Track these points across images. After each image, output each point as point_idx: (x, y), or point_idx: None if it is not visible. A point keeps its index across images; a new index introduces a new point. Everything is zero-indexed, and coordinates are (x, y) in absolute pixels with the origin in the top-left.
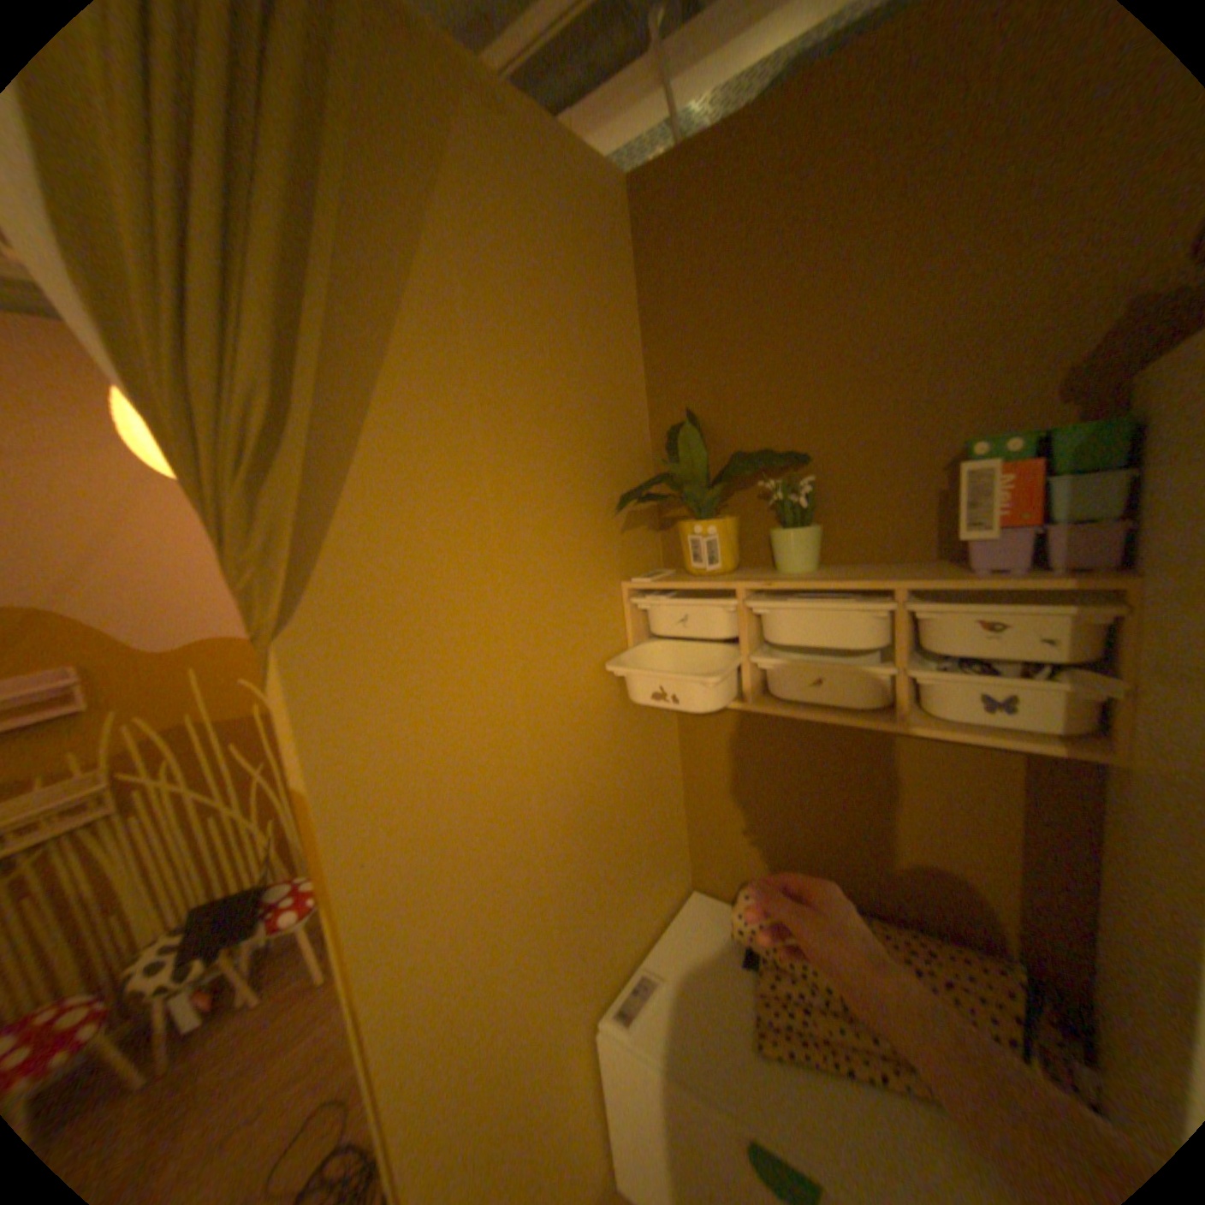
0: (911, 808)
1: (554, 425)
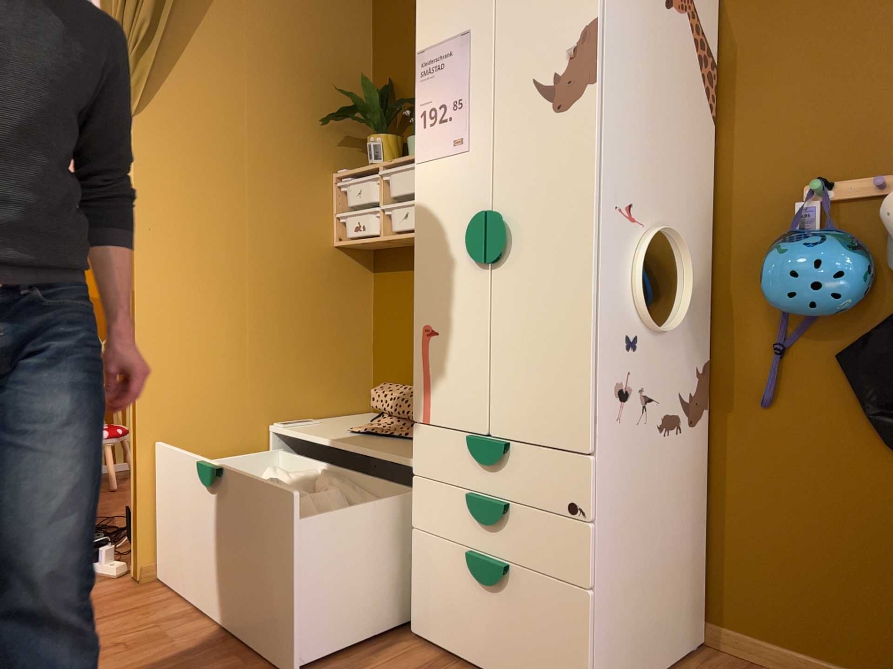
0: None
1: (295, 73)
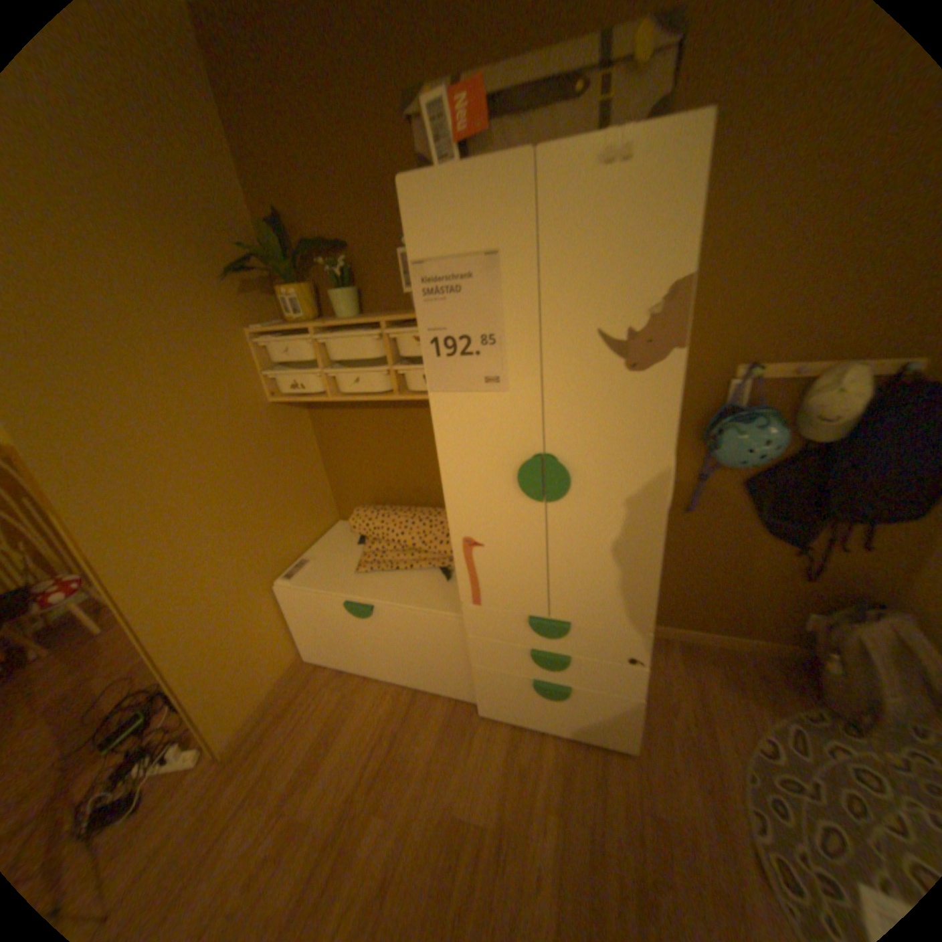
0: (428, 446)
1: (158, 216)
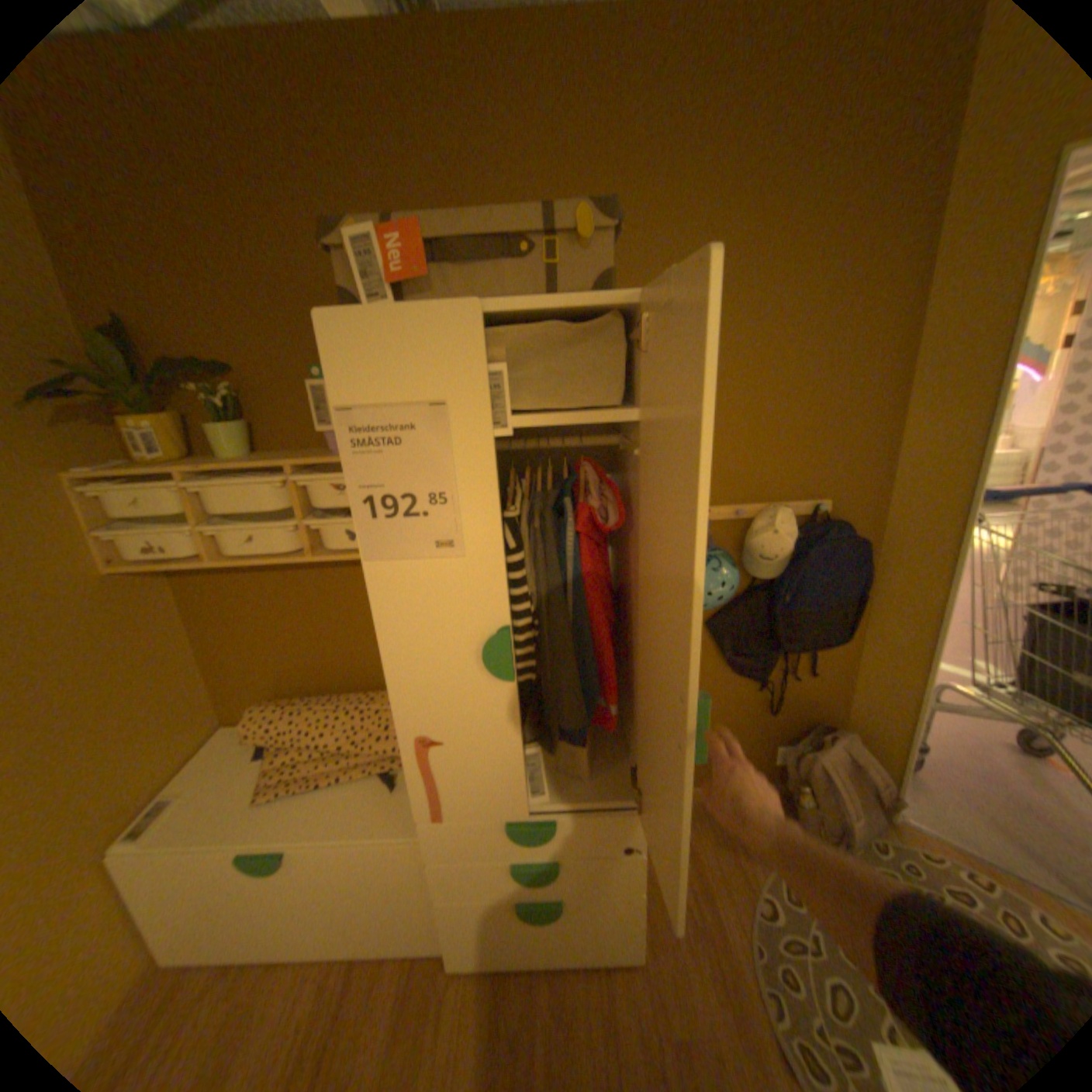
0: (352, 614)
1: None
